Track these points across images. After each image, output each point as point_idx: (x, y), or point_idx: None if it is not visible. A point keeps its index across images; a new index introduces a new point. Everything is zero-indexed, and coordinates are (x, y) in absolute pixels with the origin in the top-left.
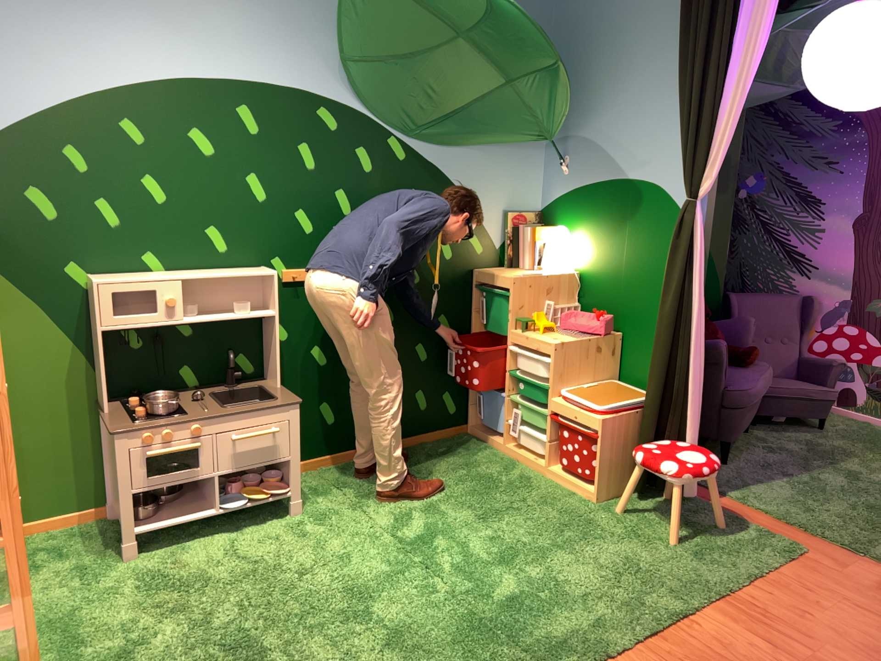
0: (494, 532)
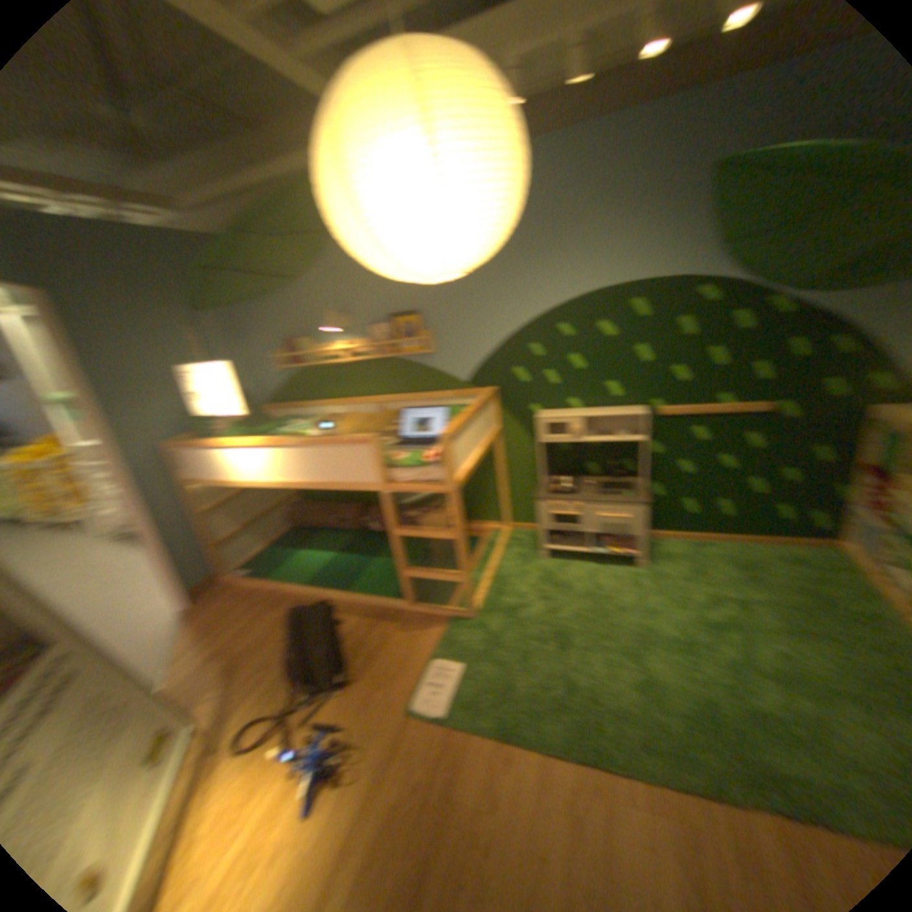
0: (790, 651)
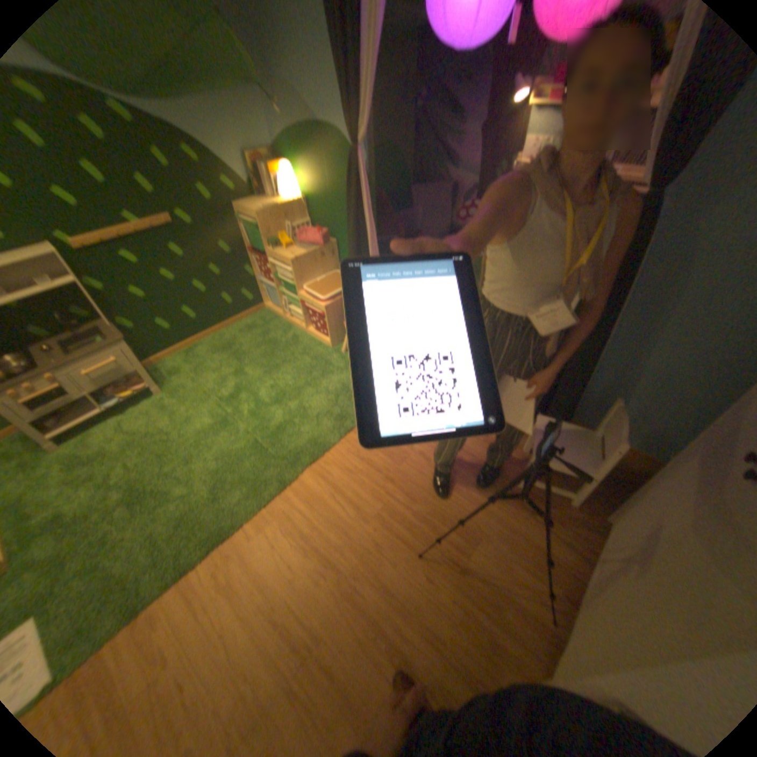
0: (273, 383)
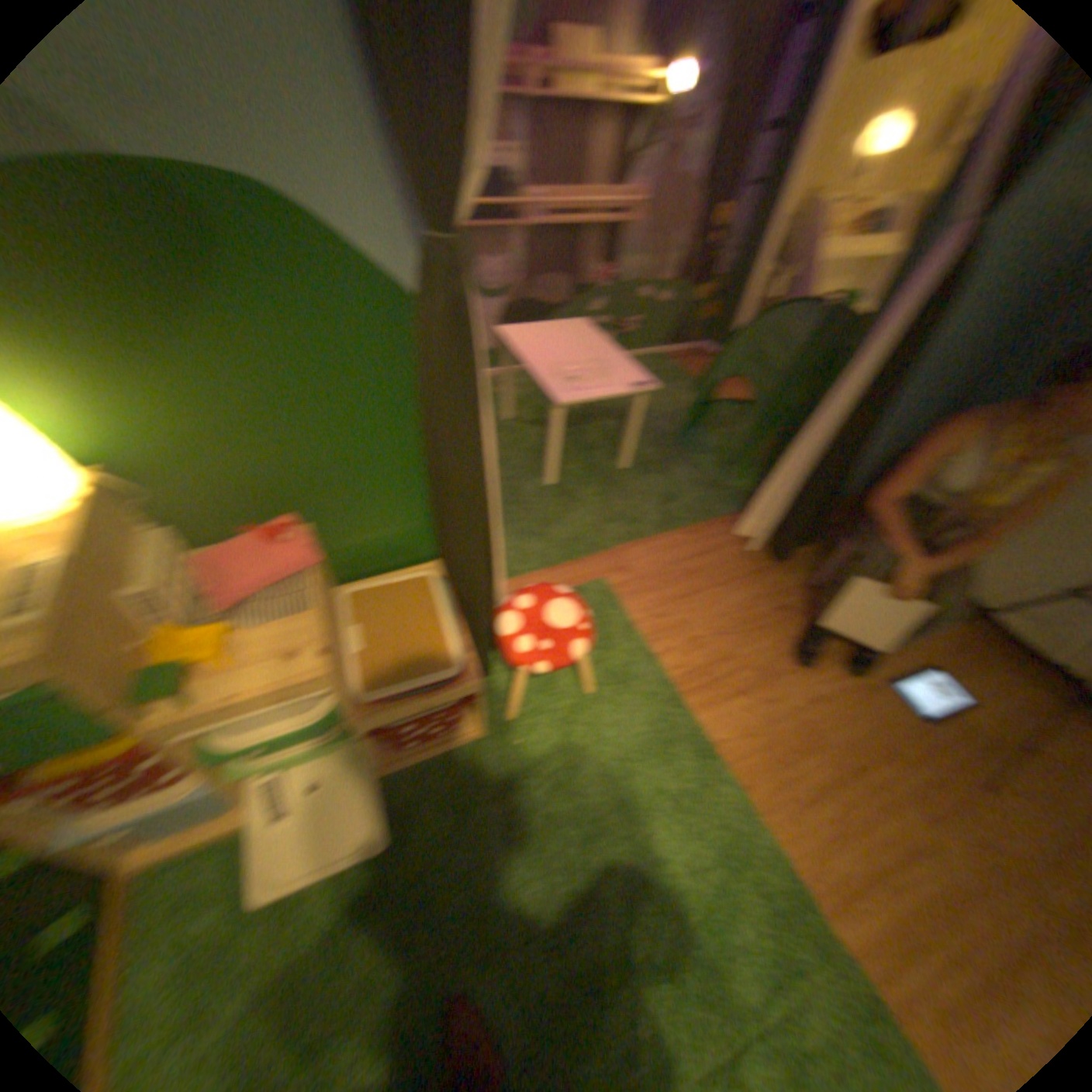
0: (537, 938)
